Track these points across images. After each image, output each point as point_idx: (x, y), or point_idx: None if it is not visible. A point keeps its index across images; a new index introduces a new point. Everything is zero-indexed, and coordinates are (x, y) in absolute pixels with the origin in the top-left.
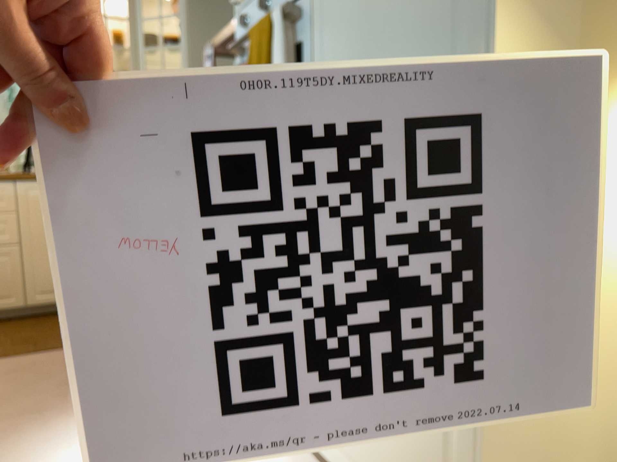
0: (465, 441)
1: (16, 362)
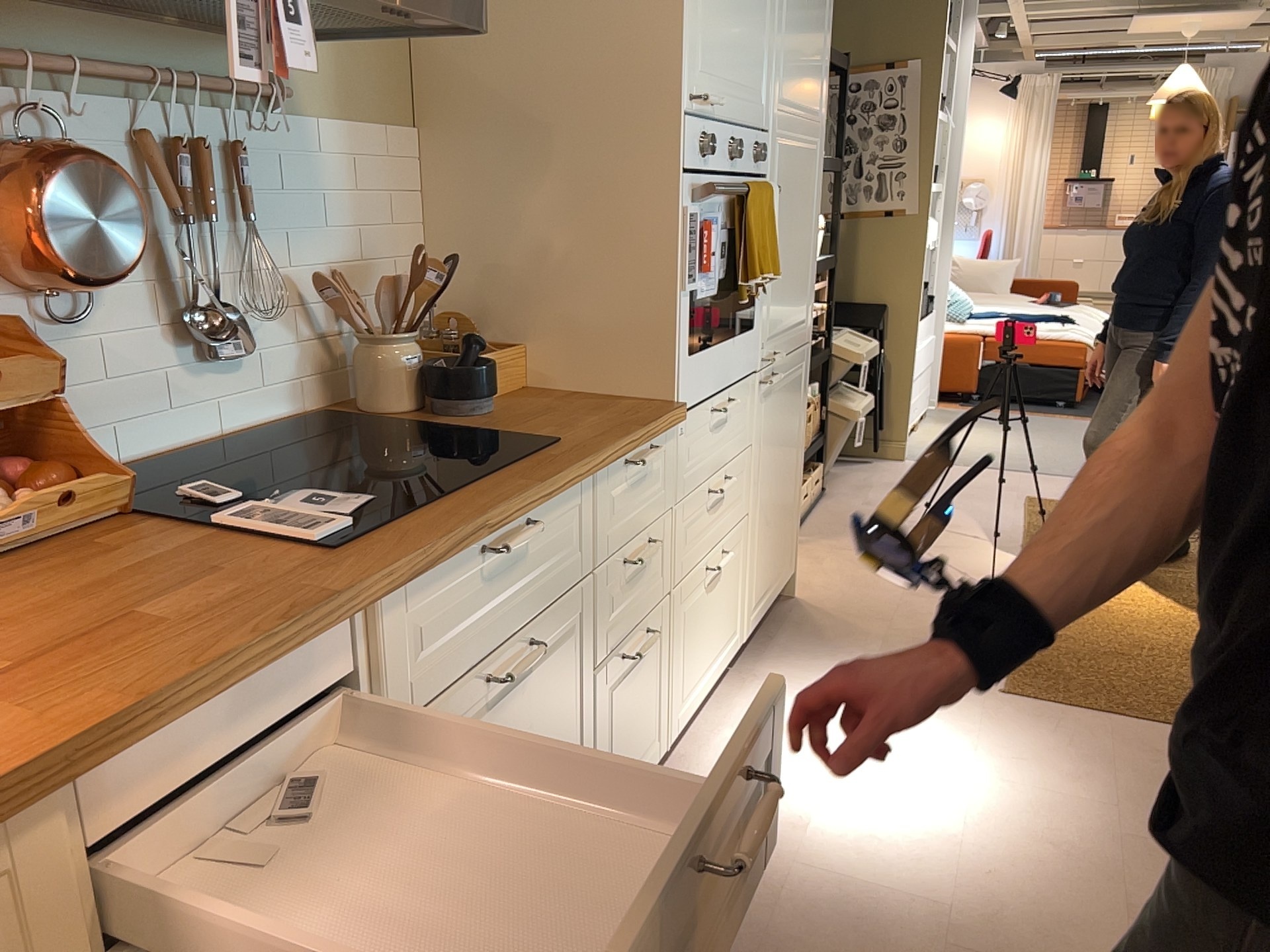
0: (796, 485)
1: None
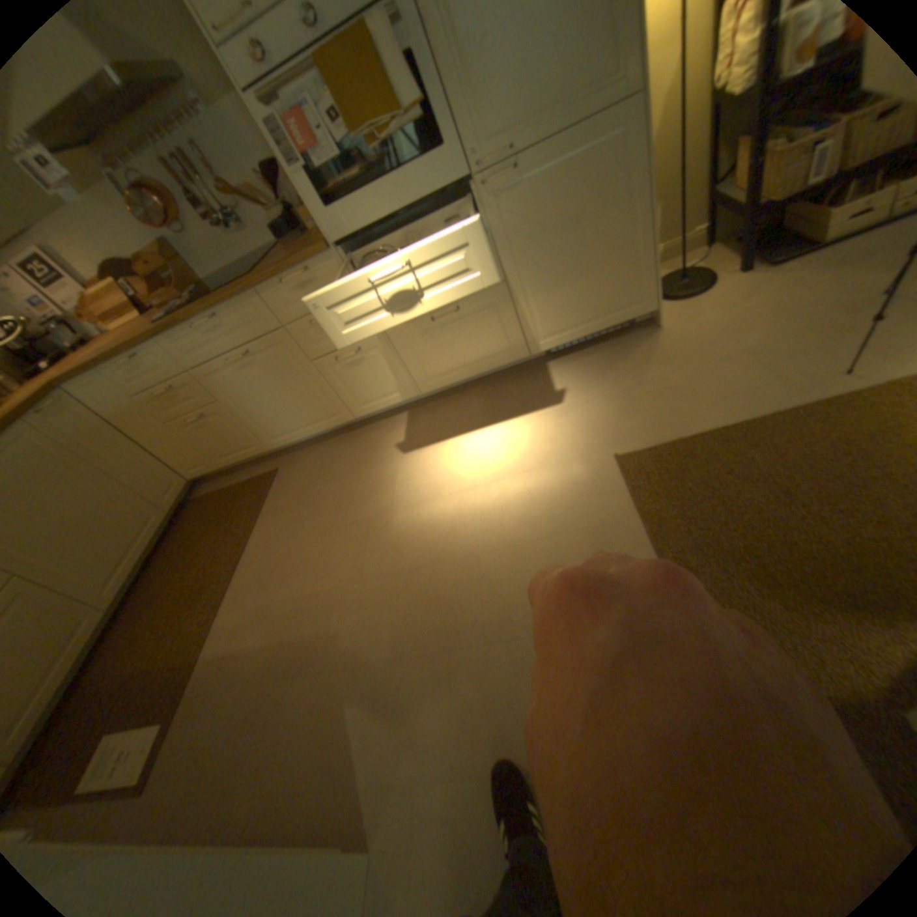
0: (639, 241)
1: (238, 590)
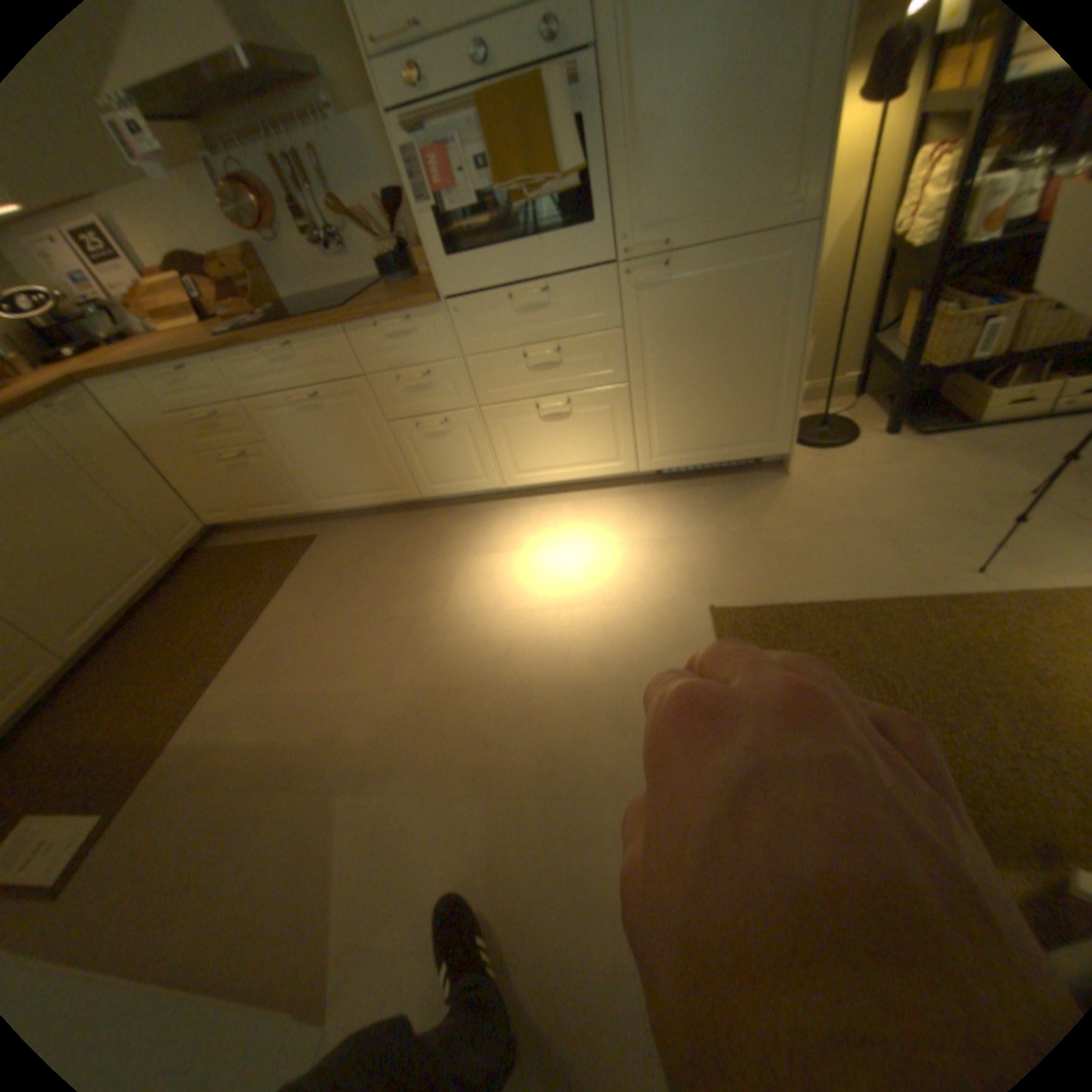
0: (782, 375)
1: (233, 670)
